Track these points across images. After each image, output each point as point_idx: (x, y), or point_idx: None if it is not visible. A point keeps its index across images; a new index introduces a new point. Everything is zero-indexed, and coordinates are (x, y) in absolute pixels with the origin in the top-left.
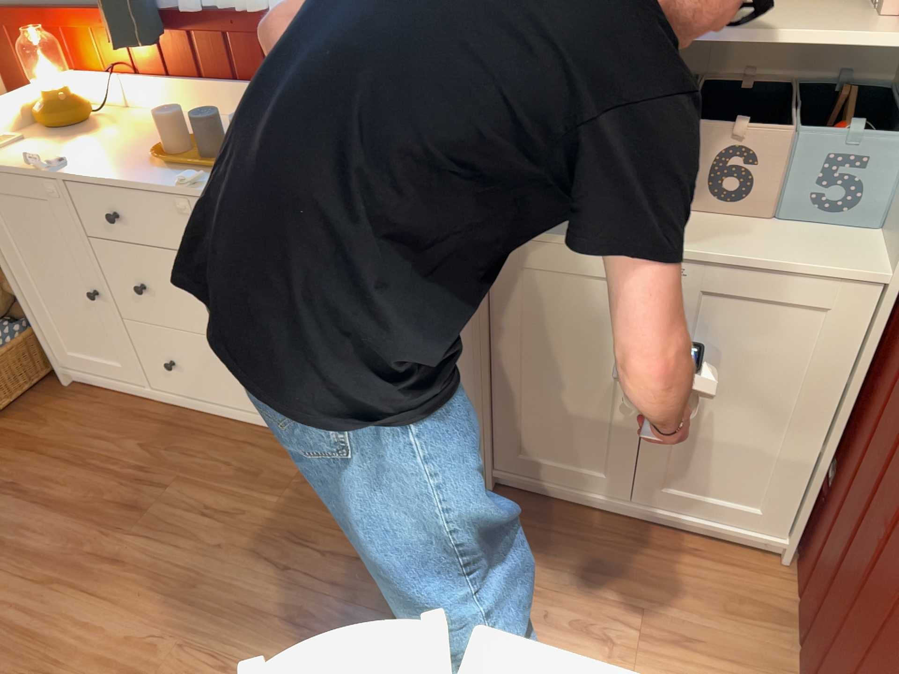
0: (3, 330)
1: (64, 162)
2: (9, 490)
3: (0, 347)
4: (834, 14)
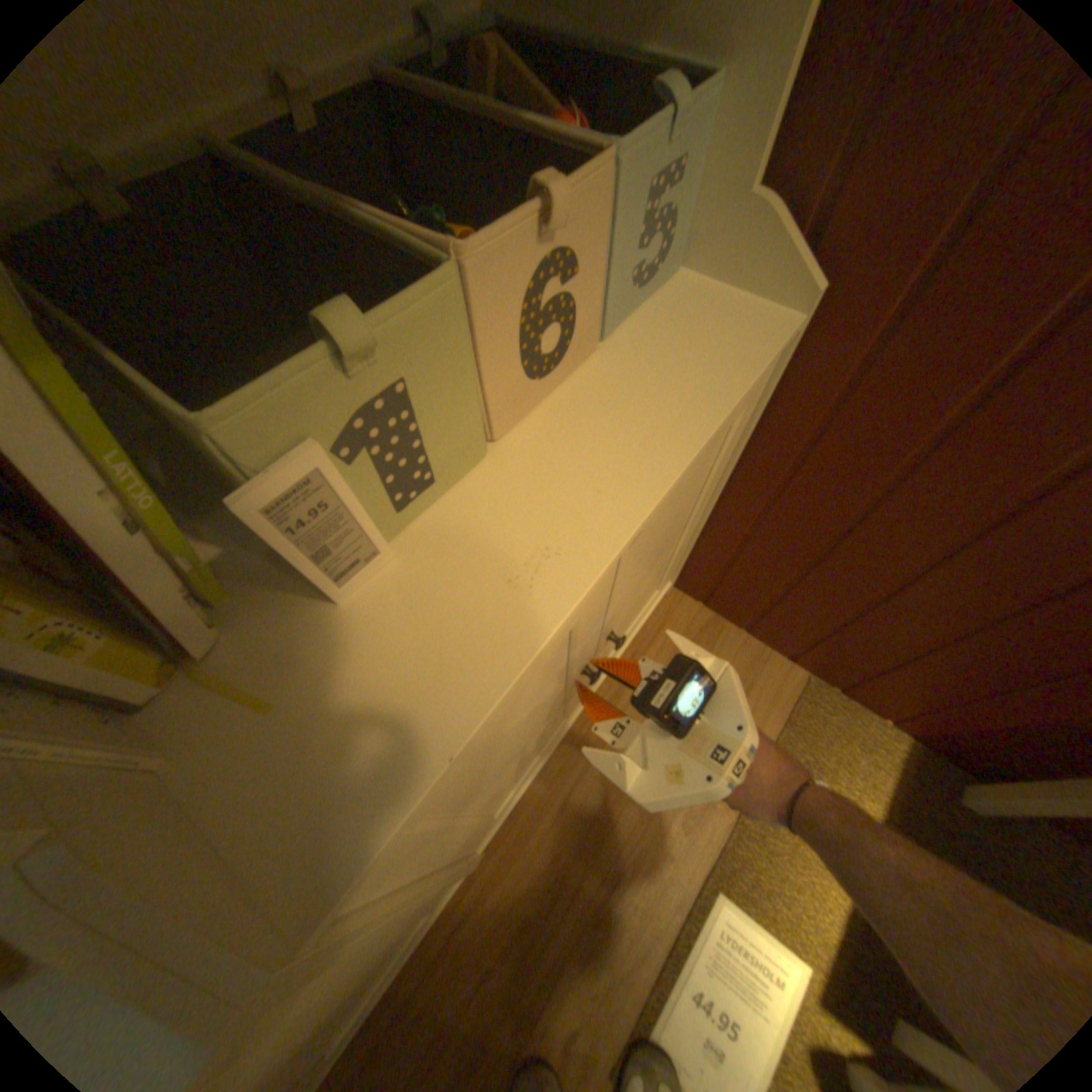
0: None
1: None
2: None
3: None
4: None
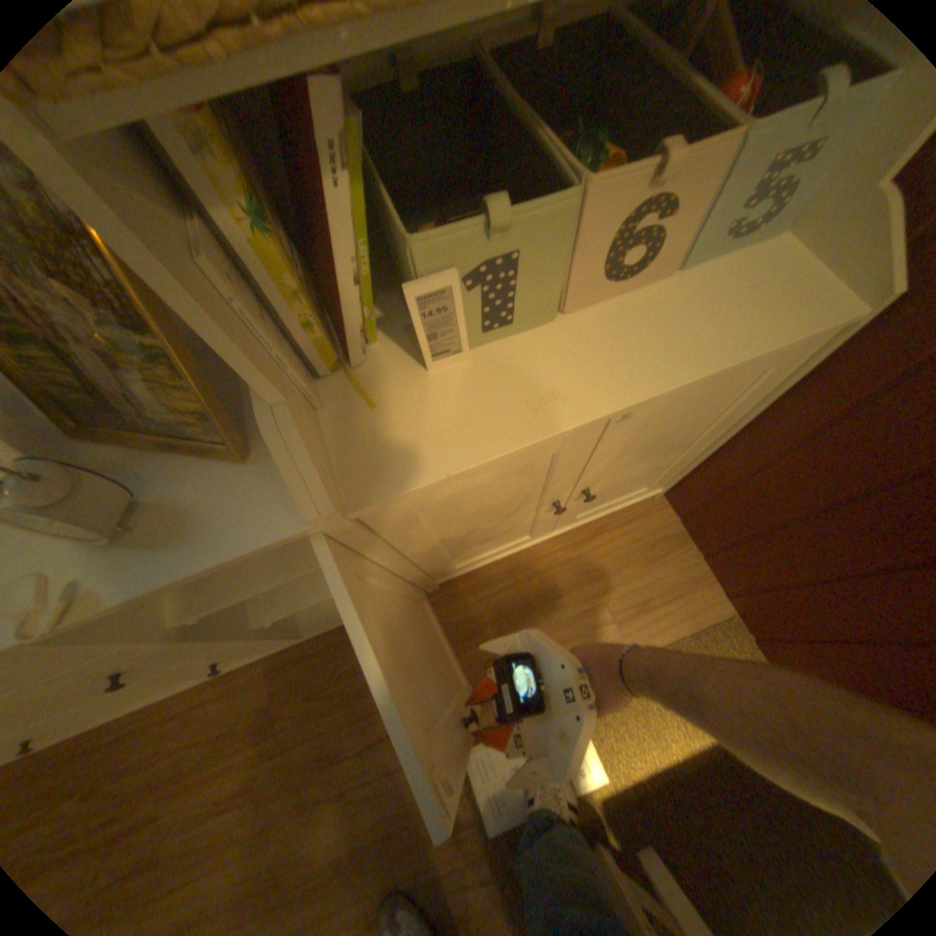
0: None
1: None
2: None
3: None
4: None
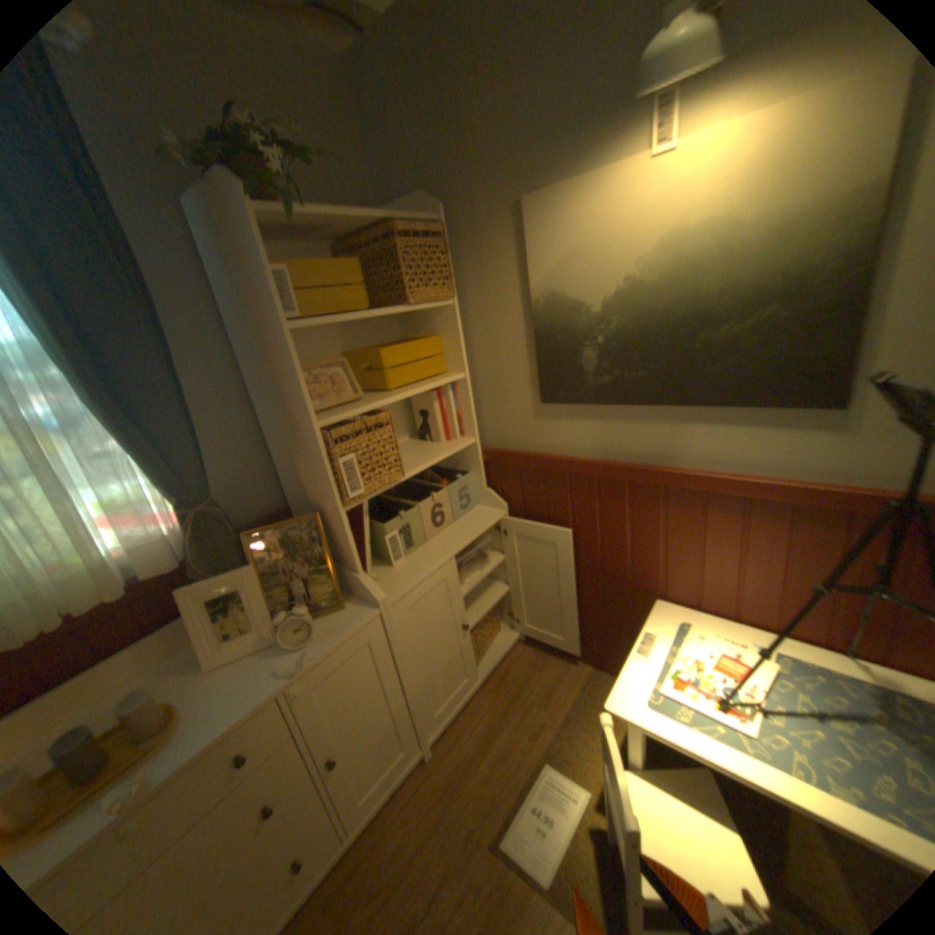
0: None
1: None
2: None
3: None
4: (423, 446)
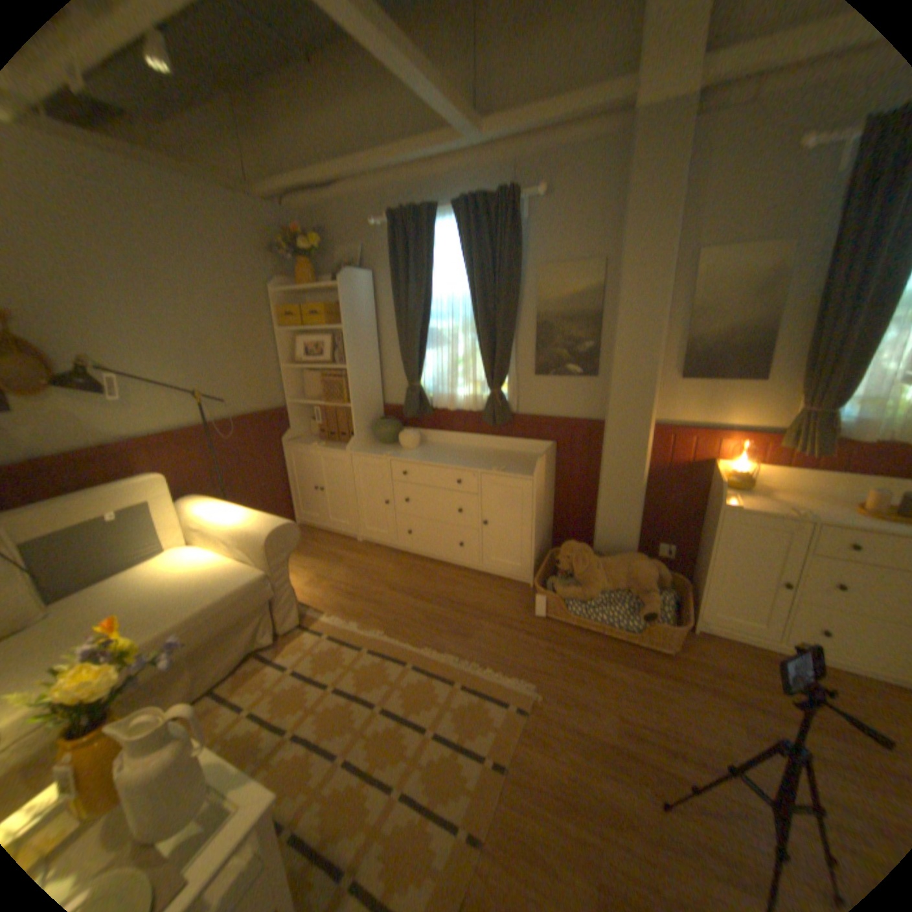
0: (663, 595)
1: (805, 511)
2: (749, 710)
3: (668, 606)
4: None
